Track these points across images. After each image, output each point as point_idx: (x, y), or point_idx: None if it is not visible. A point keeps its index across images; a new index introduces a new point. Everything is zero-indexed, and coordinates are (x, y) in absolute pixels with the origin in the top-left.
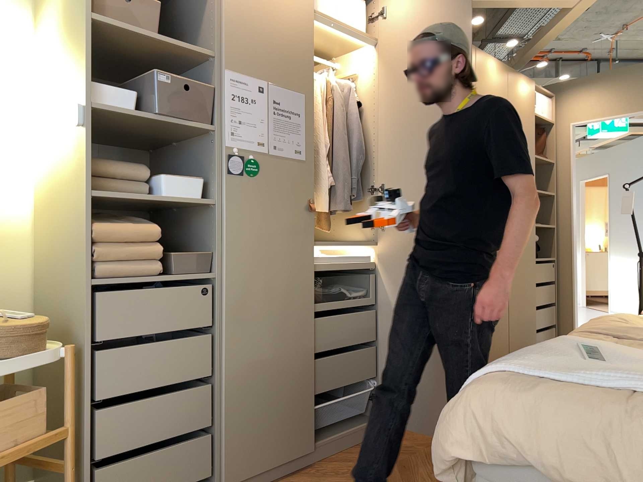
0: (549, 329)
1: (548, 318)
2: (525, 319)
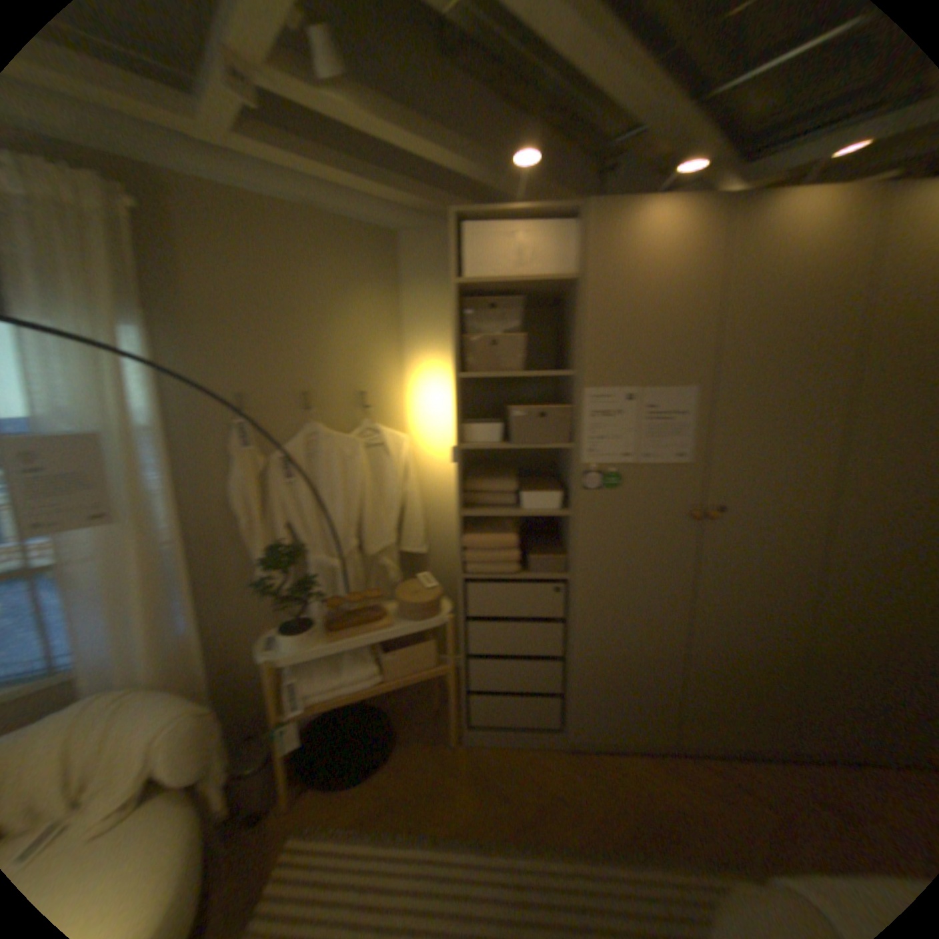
0: None
1: None
2: None
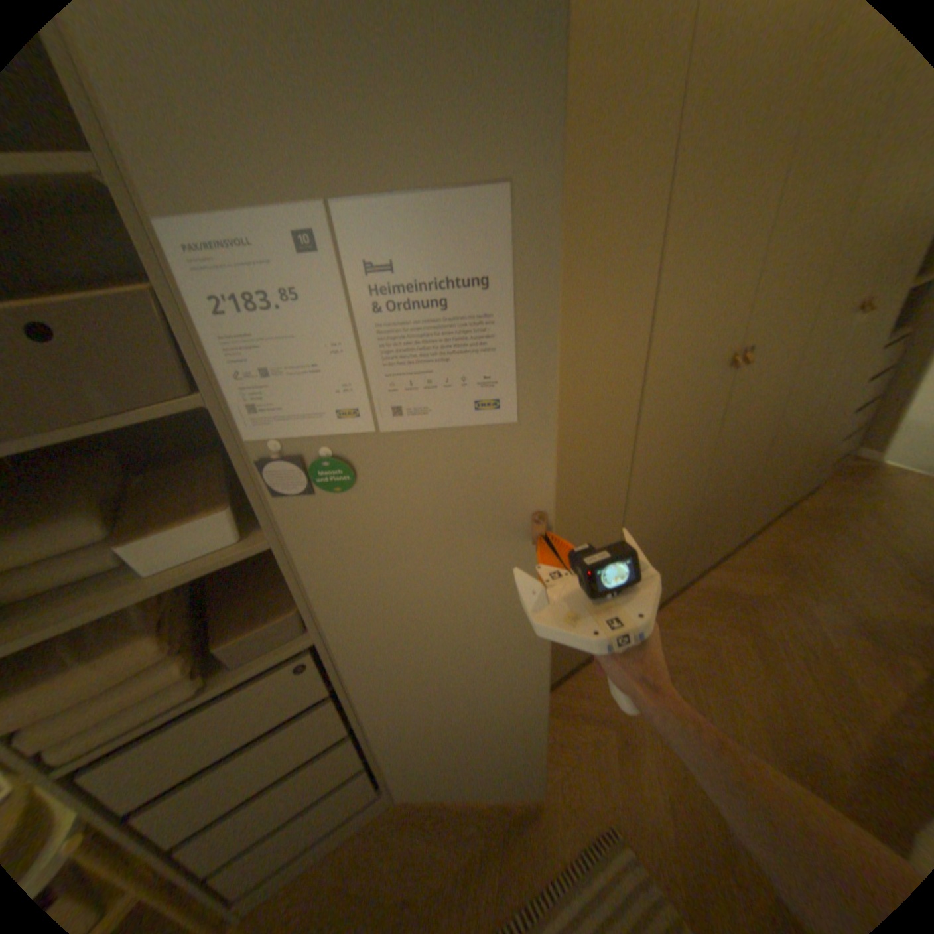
0: (856, 435)
1: (860, 422)
2: (829, 441)
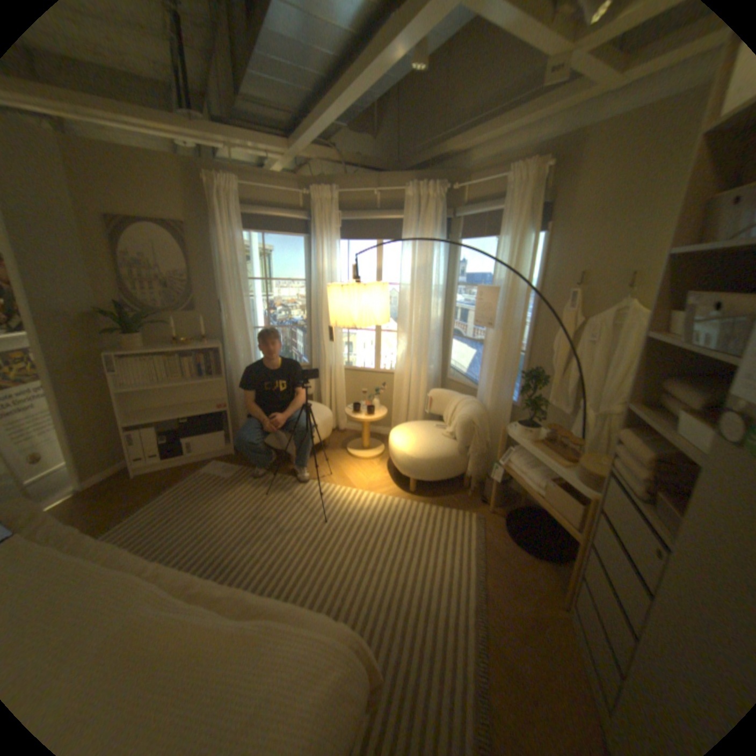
0: None
1: None
2: None
